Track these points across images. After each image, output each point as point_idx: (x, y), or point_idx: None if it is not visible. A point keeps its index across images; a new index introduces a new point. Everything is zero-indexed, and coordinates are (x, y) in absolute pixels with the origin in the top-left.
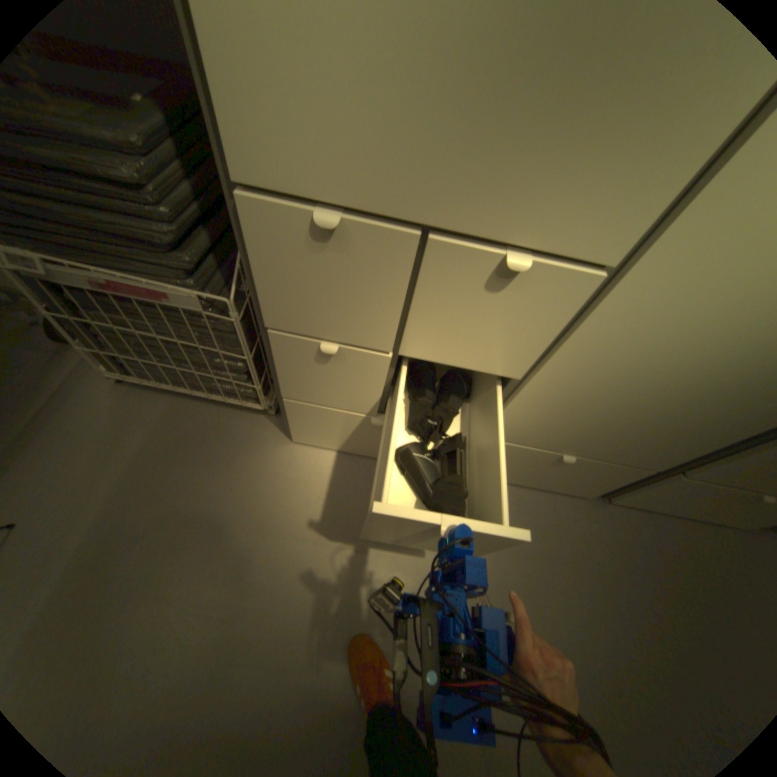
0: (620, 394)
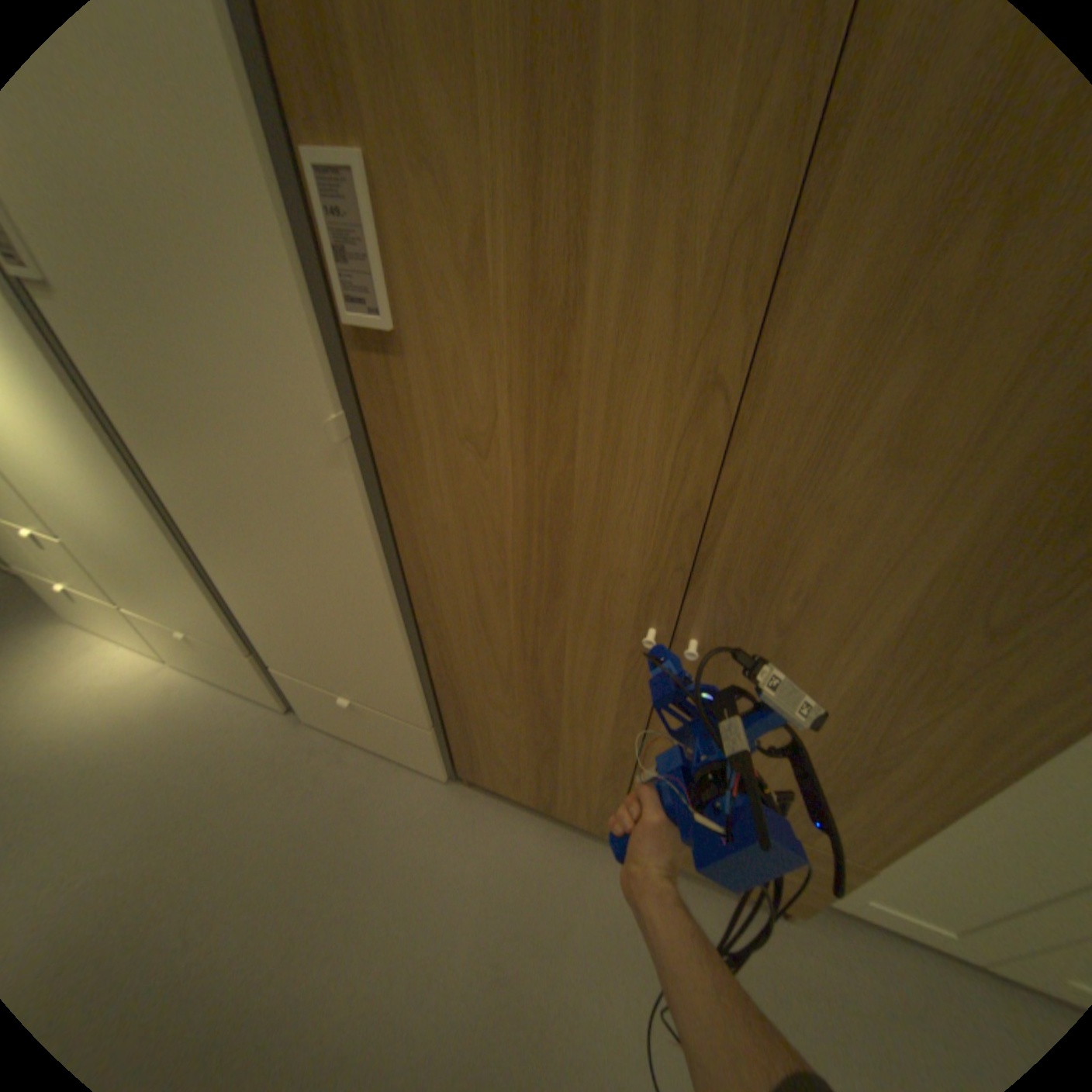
0: (104, 552)
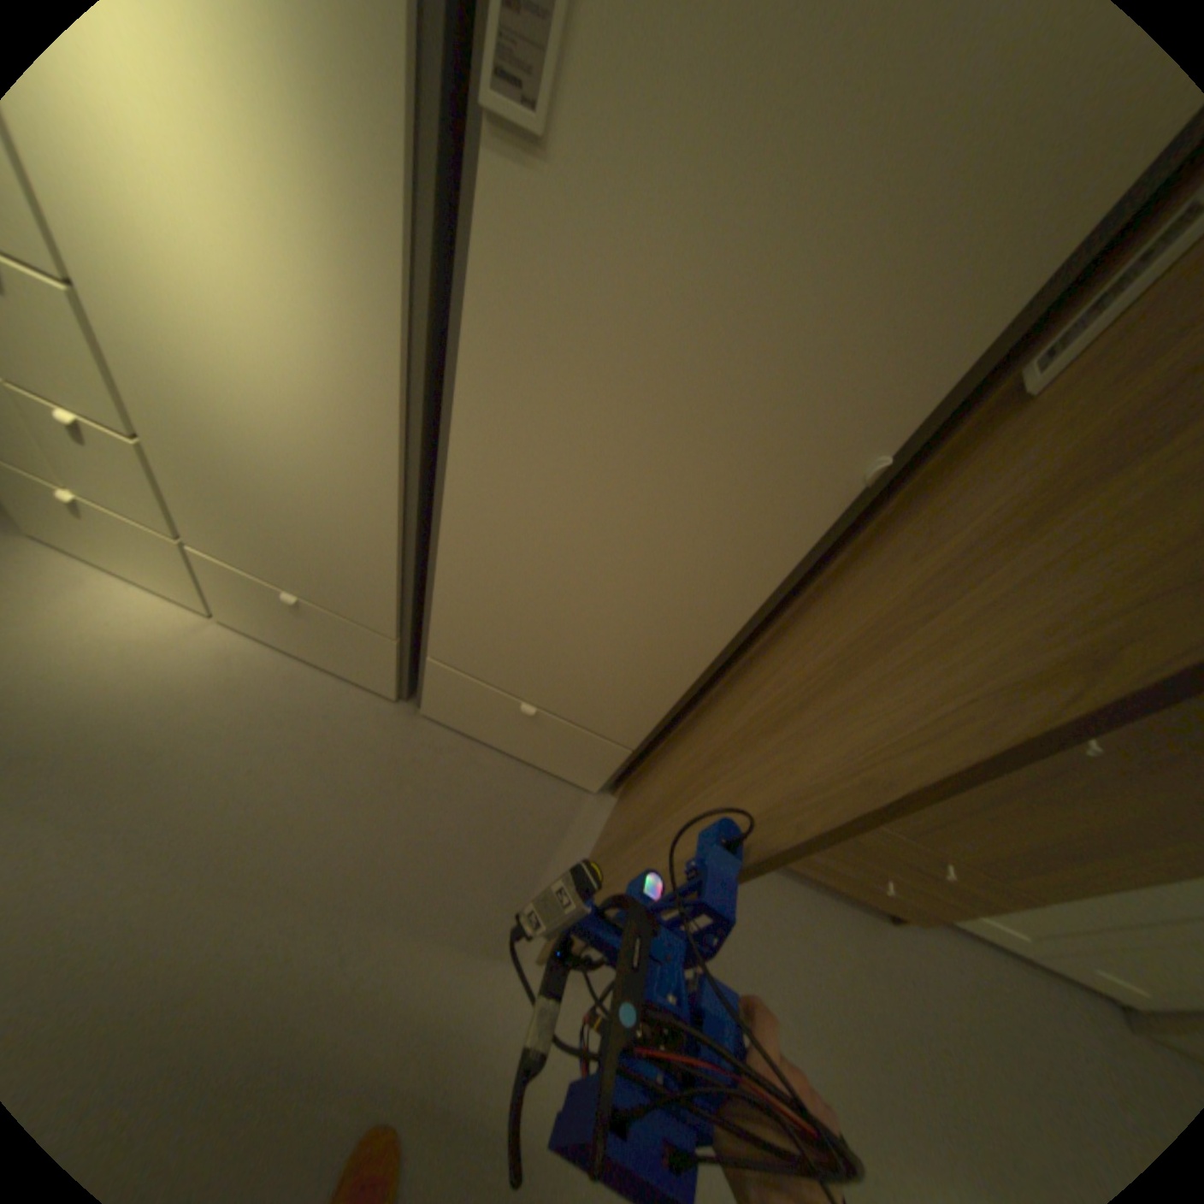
0: (234, 478)
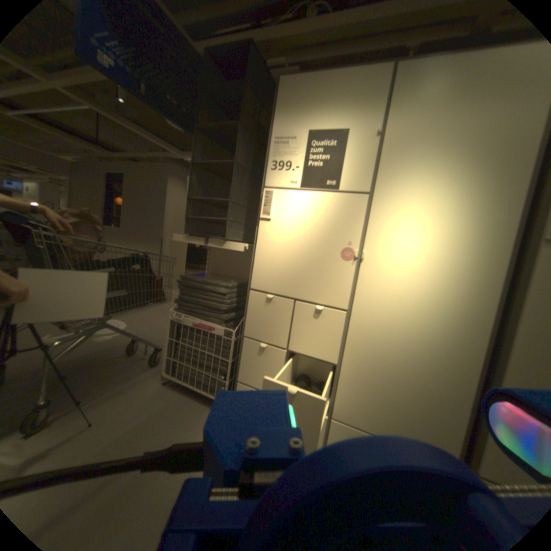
0: (382, 377)
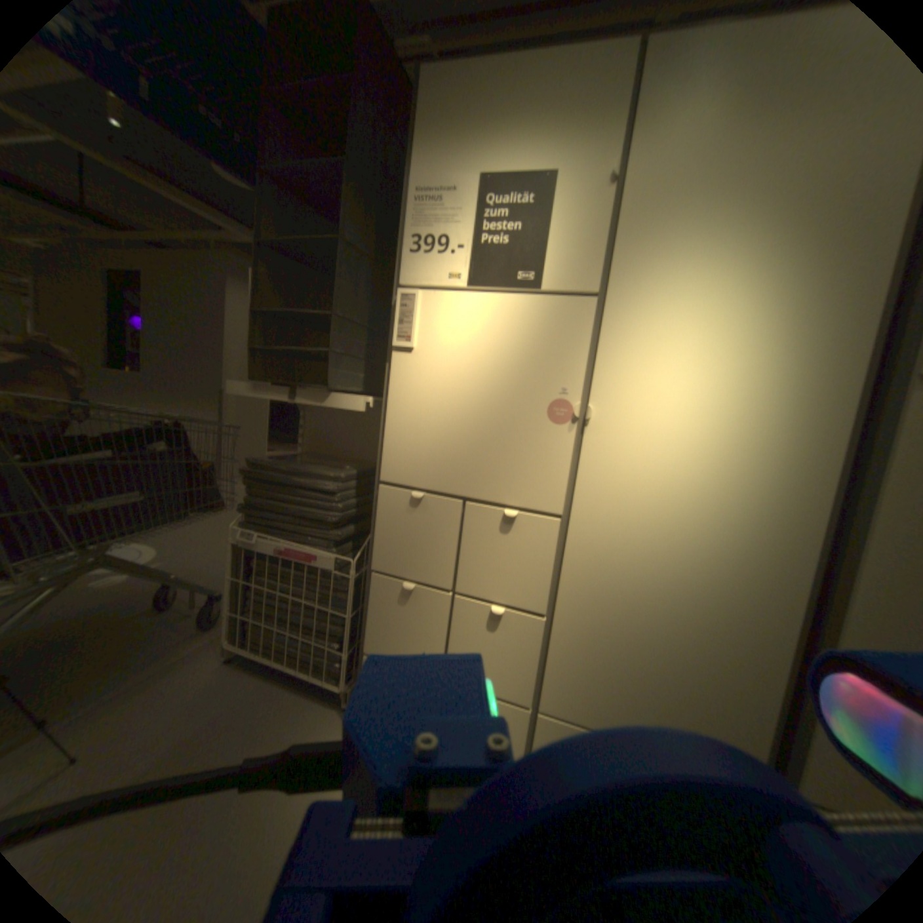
0: (629, 634)
